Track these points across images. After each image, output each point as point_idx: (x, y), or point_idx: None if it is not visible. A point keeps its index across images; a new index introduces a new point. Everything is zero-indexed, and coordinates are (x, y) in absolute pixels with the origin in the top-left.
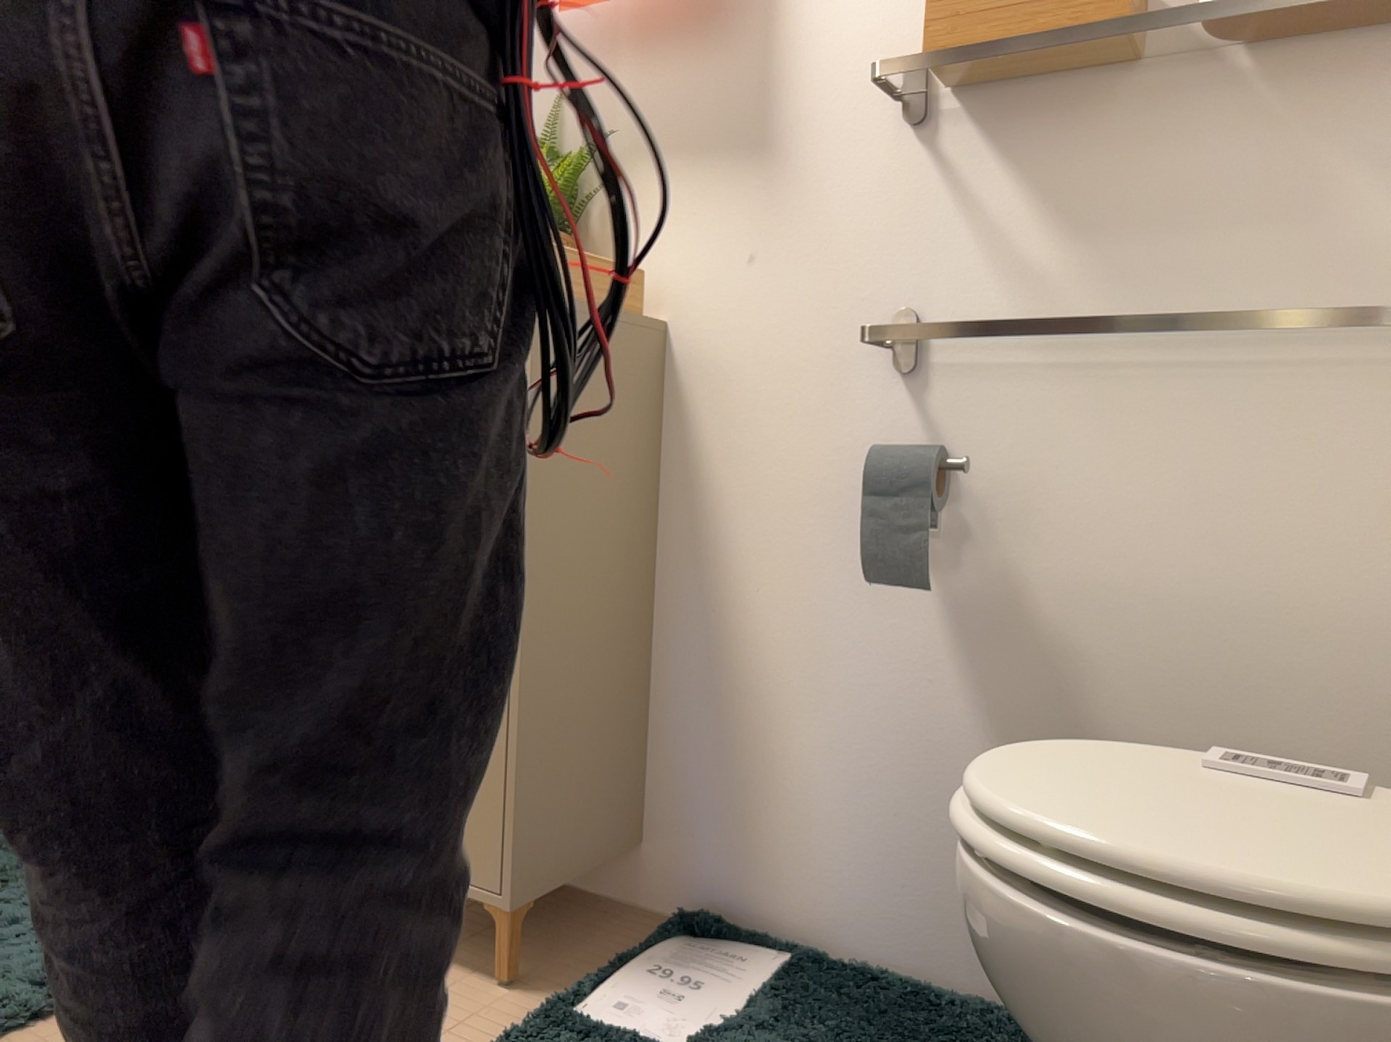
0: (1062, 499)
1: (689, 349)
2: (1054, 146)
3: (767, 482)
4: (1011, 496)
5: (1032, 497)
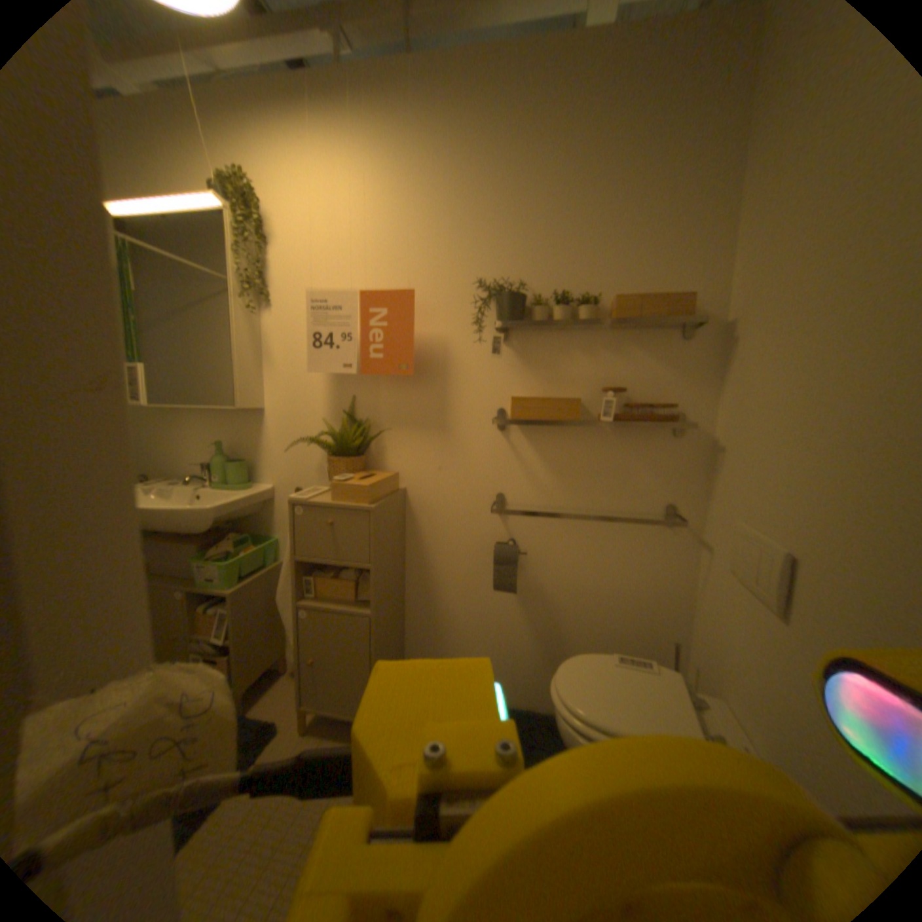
0: (556, 557)
1: (416, 497)
2: (553, 442)
3: (450, 547)
4: (539, 555)
5: (546, 556)
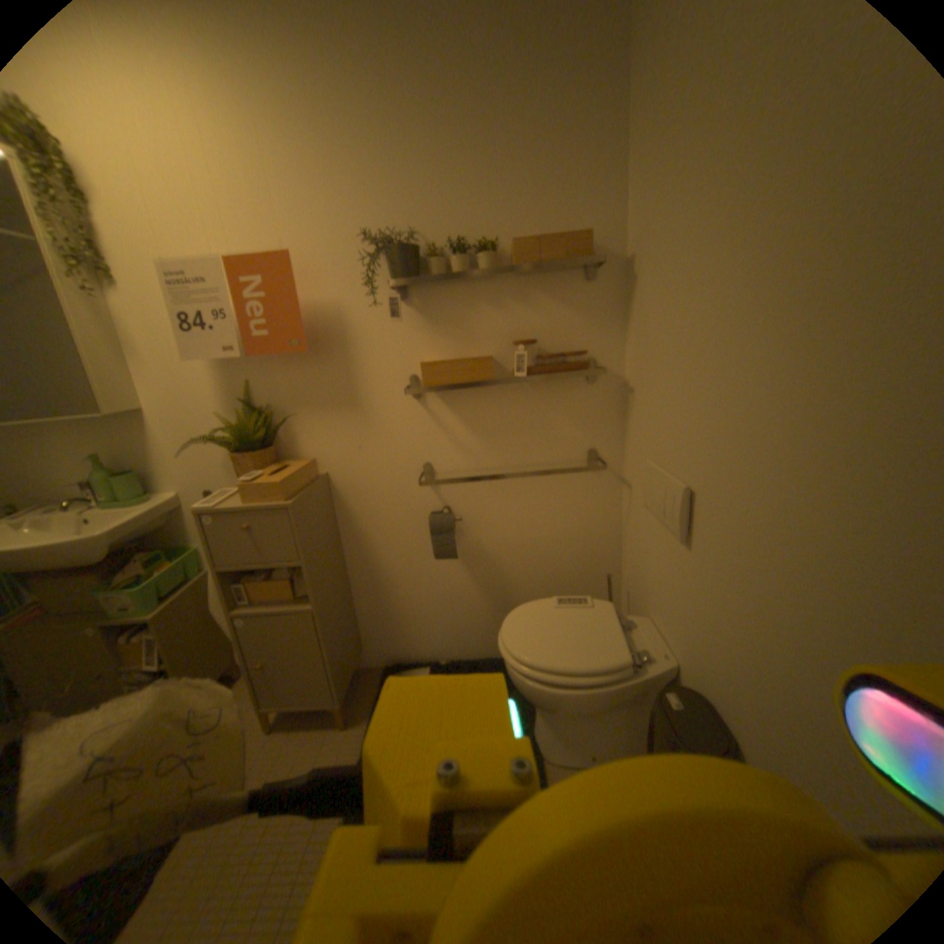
0: (493, 516)
1: (342, 480)
2: (473, 403)
3: (387, 524)
4: (476, 517)
5: (483, 517)
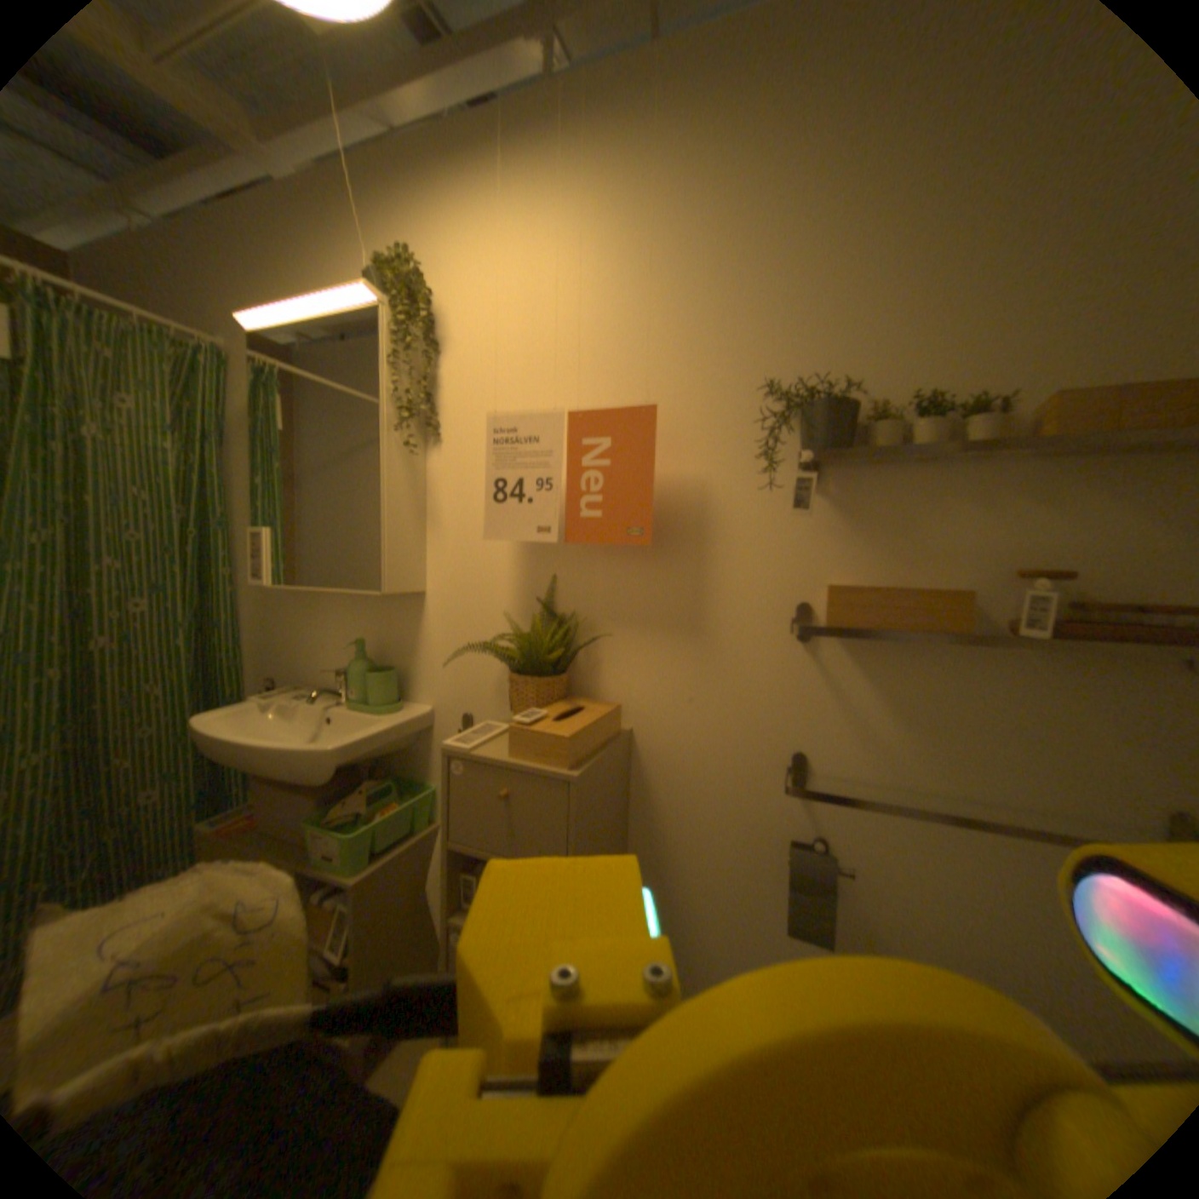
0: (912, 887)
1: (649, 747)
2: (907, 669)
3: (705, 839)
4: (876, 879)
5: (891, 882)
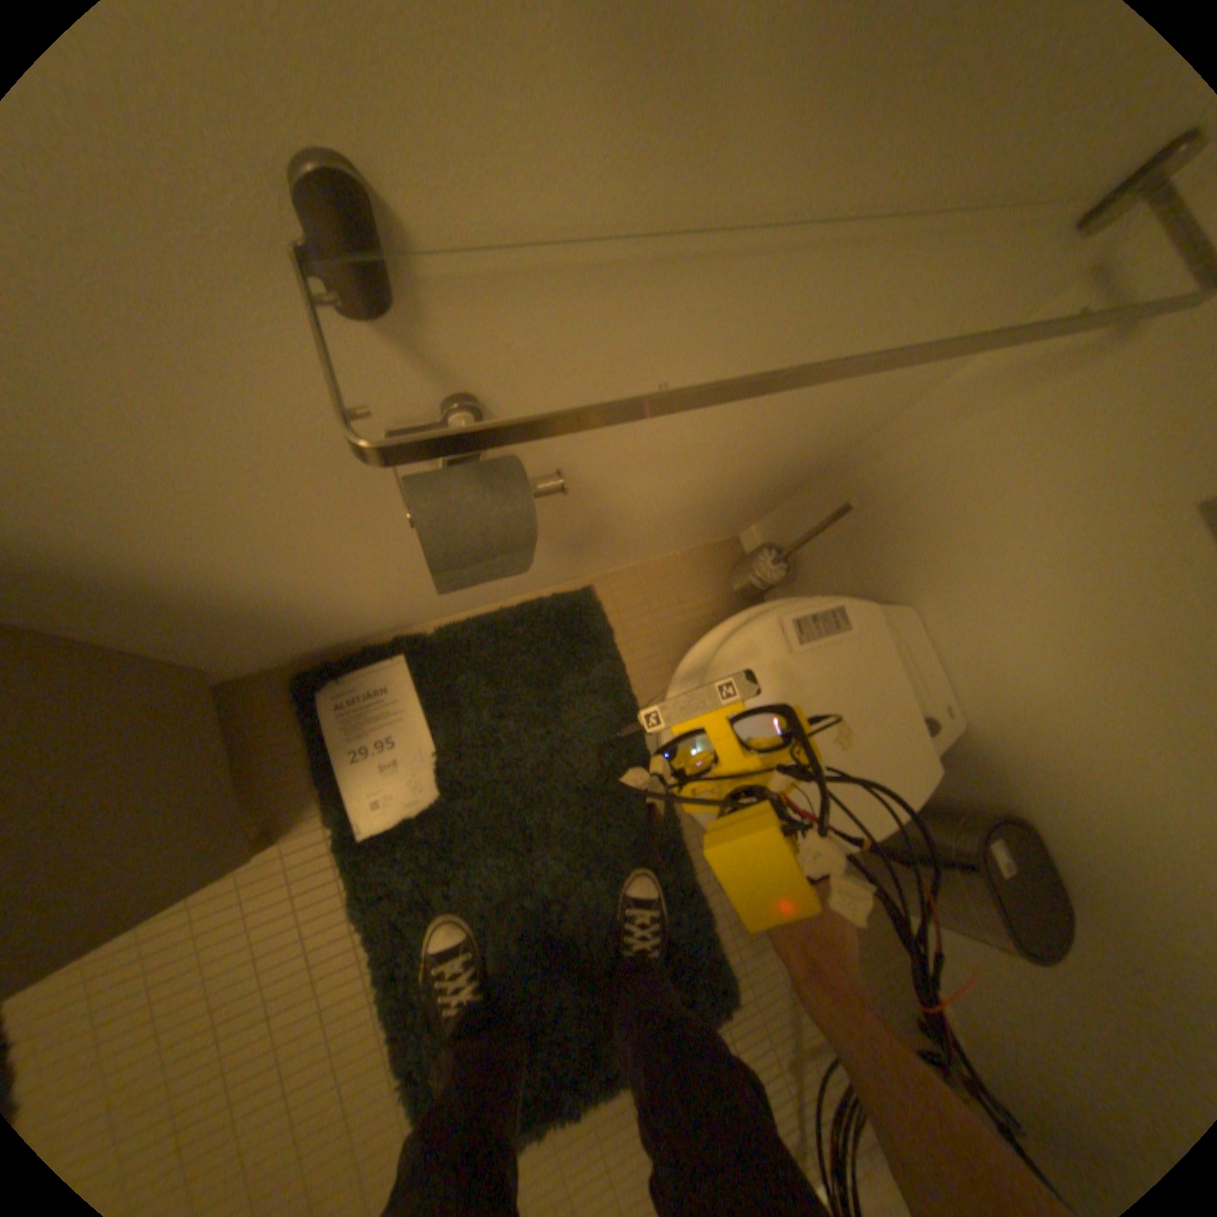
0: None
1: None
2: None
3: (120, 501)
4: None
5: None
